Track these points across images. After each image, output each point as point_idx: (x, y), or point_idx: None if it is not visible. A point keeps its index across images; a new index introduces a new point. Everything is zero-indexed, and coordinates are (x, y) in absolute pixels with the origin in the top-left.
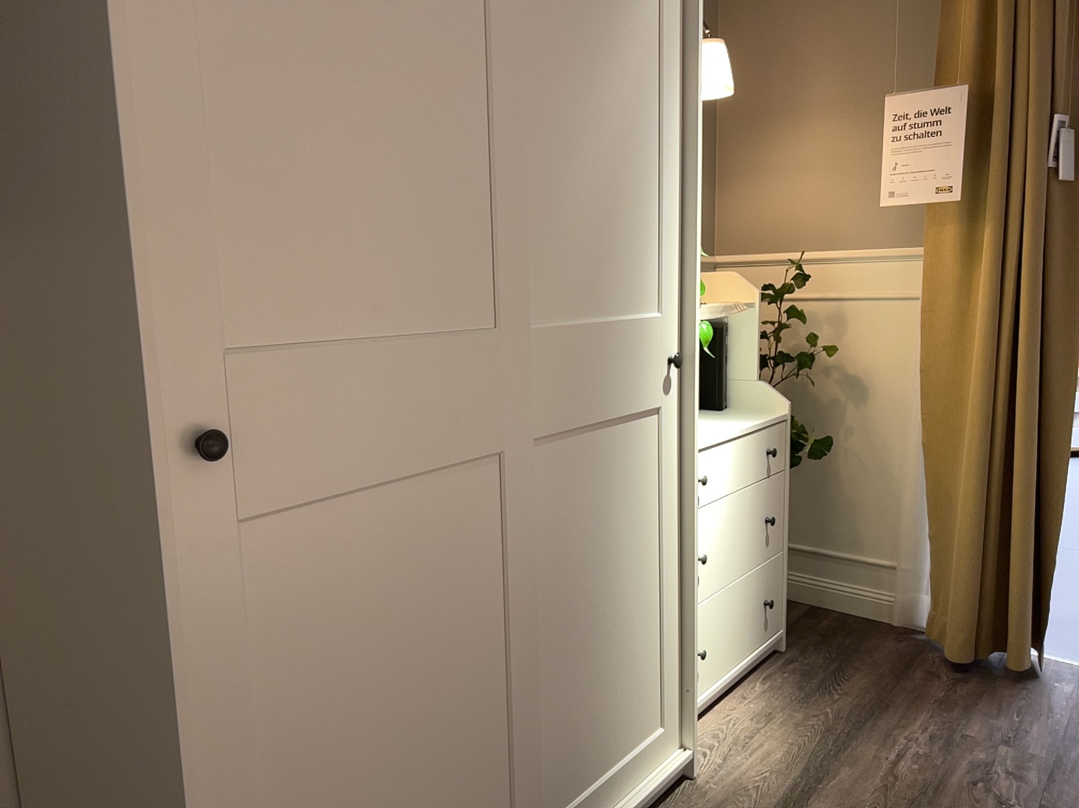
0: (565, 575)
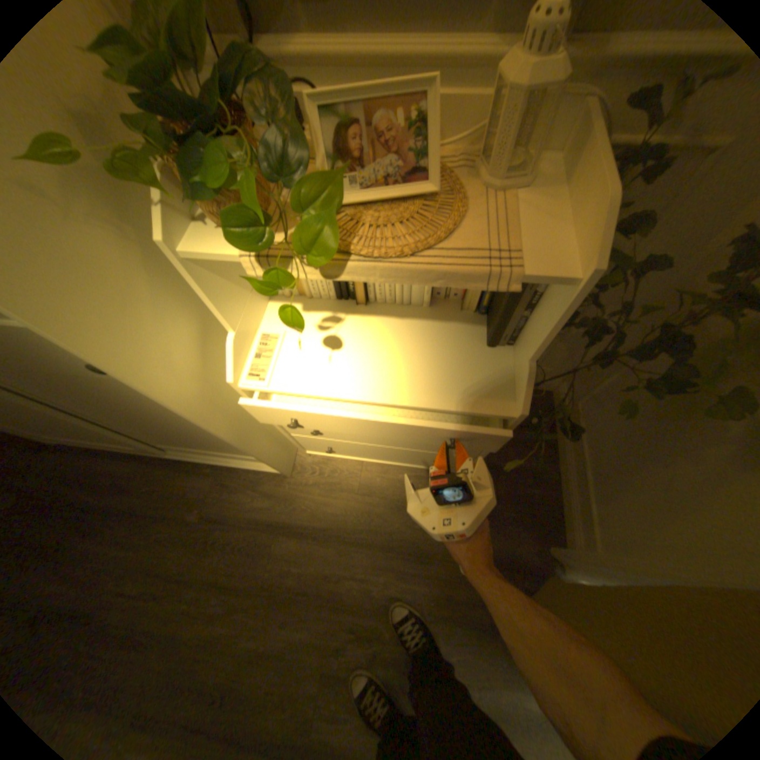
0: (96, 412)
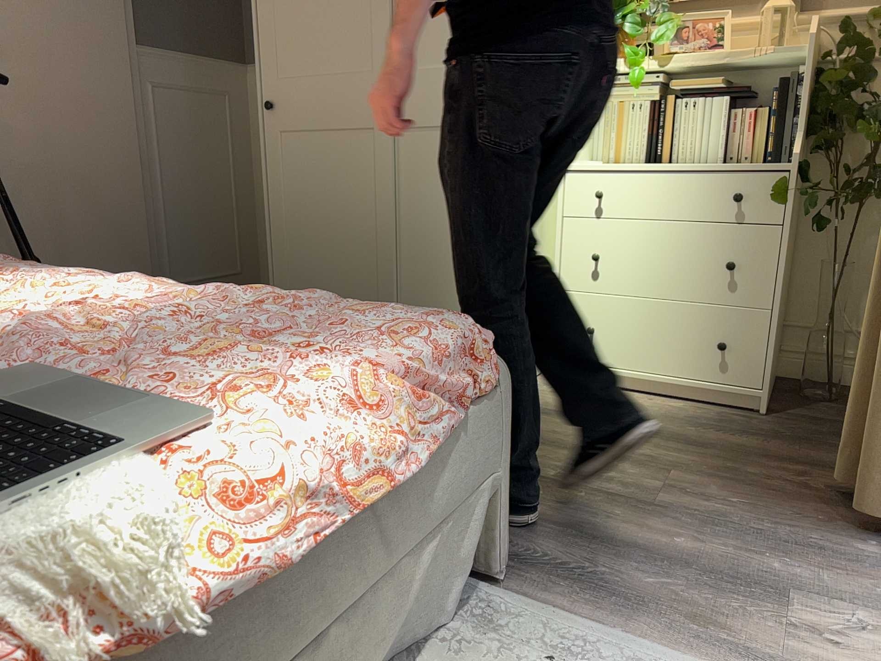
0: (421, 211)
